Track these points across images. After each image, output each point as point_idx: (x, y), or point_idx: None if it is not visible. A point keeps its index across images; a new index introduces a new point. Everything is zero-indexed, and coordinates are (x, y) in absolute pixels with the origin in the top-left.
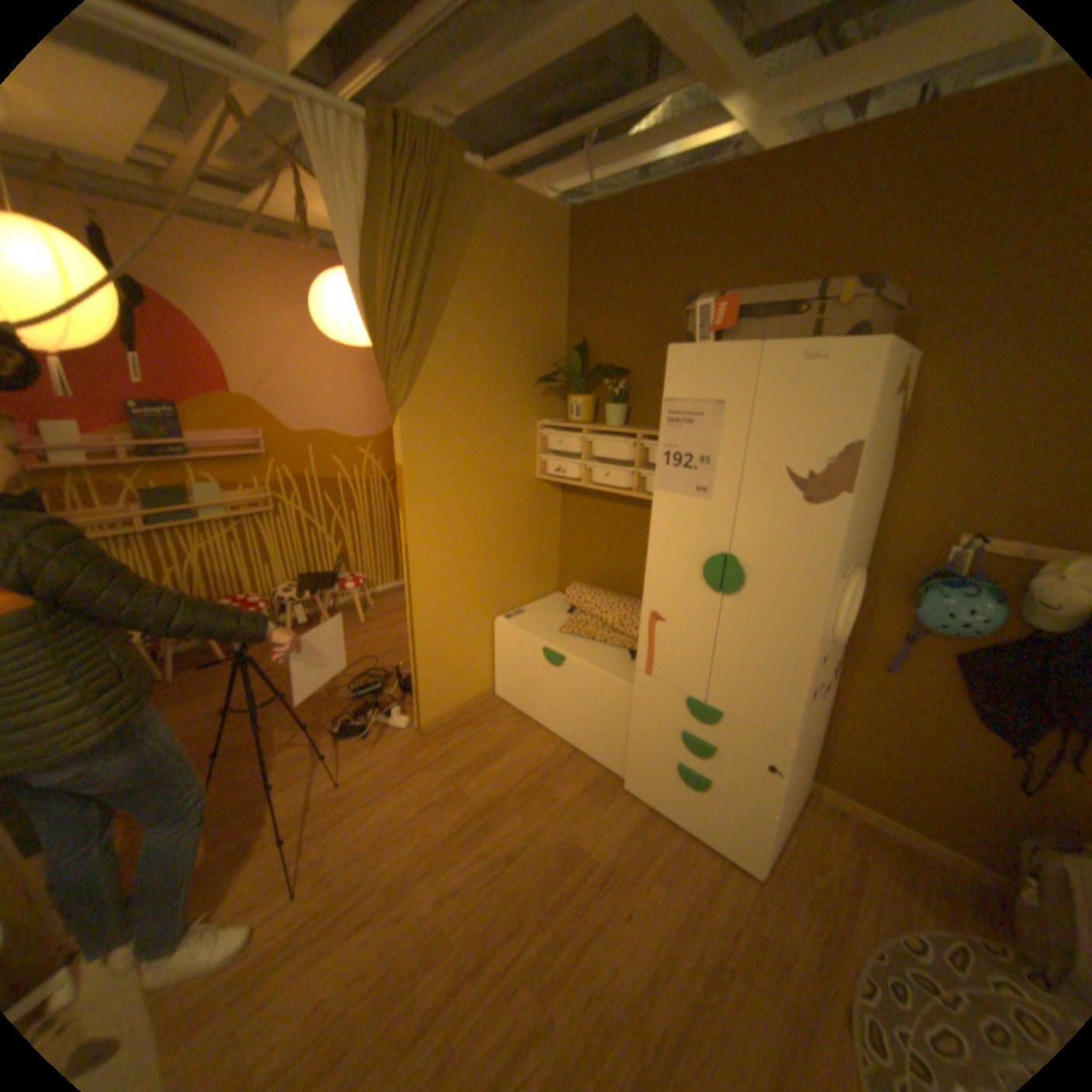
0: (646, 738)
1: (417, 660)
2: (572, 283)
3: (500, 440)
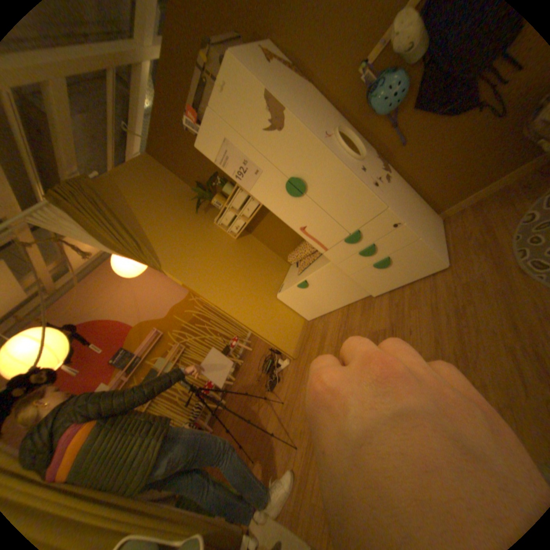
0: (355, 270)
1: (263, 336)
2: (172, 169)
3: (207, 240)
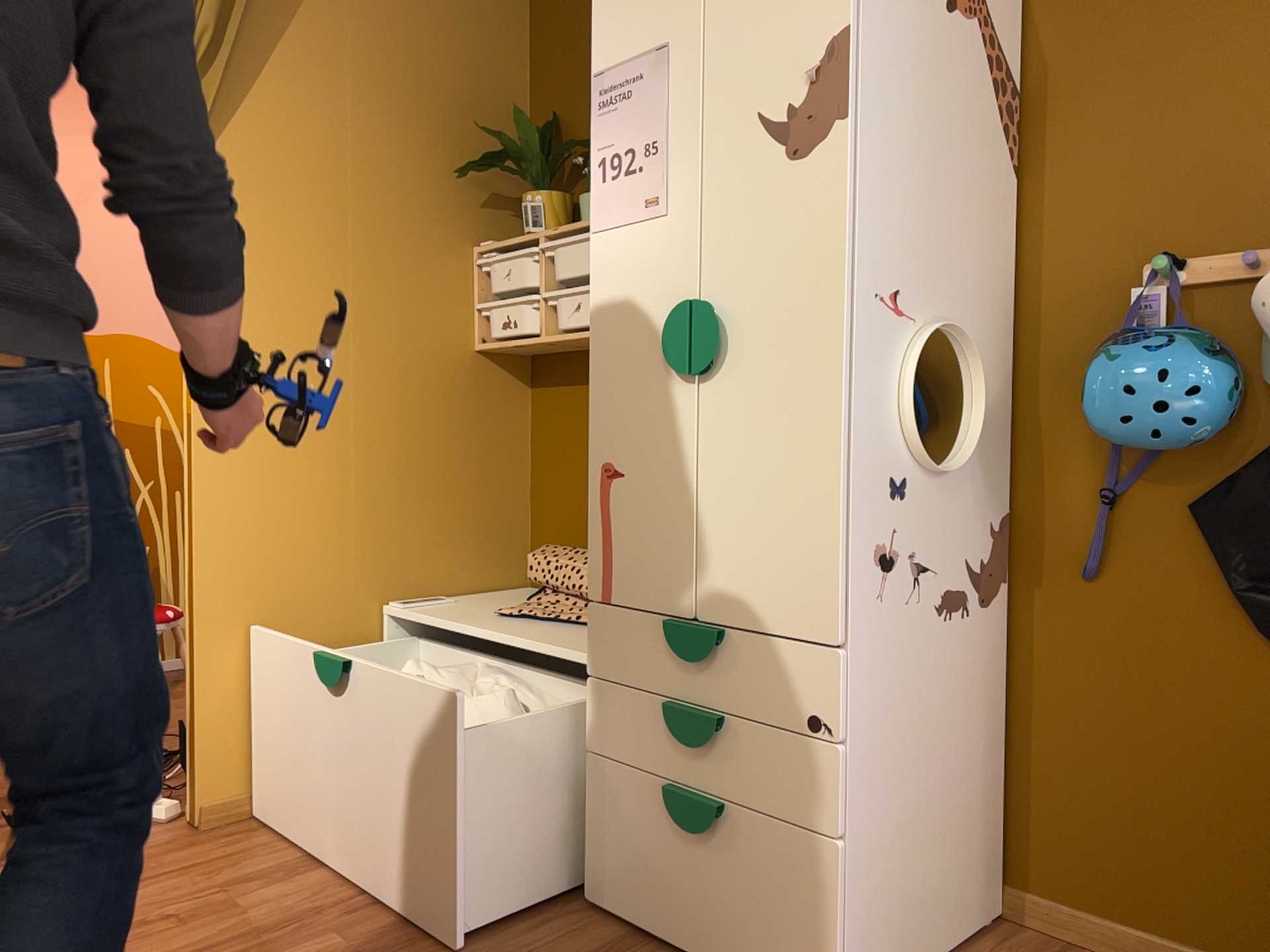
0: (613, 752)
1: (196, 650)
2: (537, 35)
3: (397, 262)
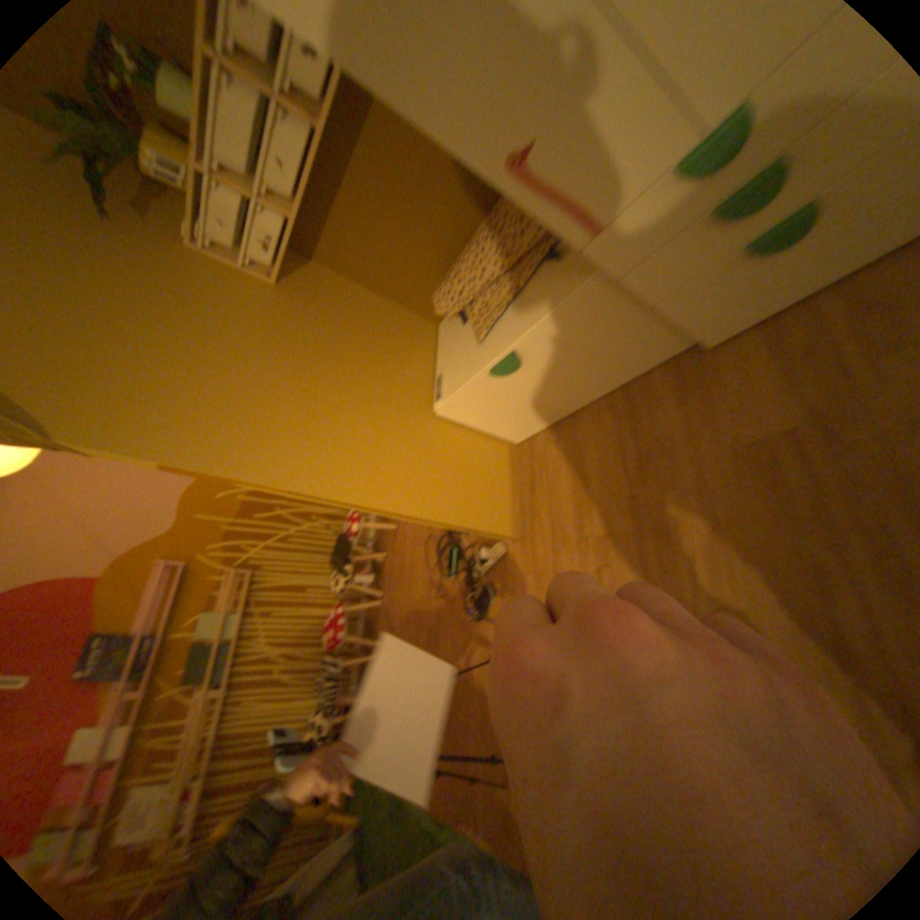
0: (679, 283)
1: (438, 519)
2: None
3: (187, 306)
